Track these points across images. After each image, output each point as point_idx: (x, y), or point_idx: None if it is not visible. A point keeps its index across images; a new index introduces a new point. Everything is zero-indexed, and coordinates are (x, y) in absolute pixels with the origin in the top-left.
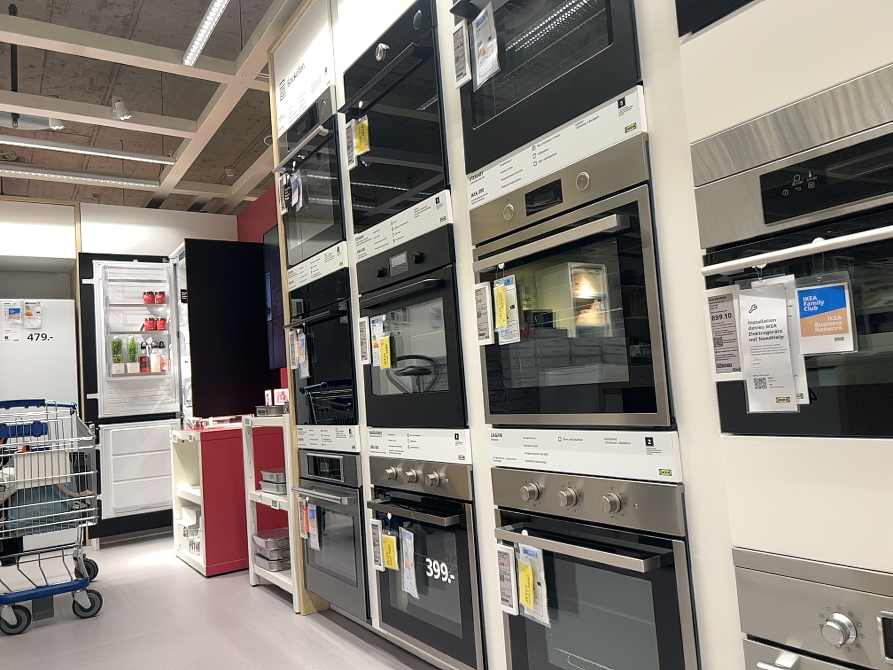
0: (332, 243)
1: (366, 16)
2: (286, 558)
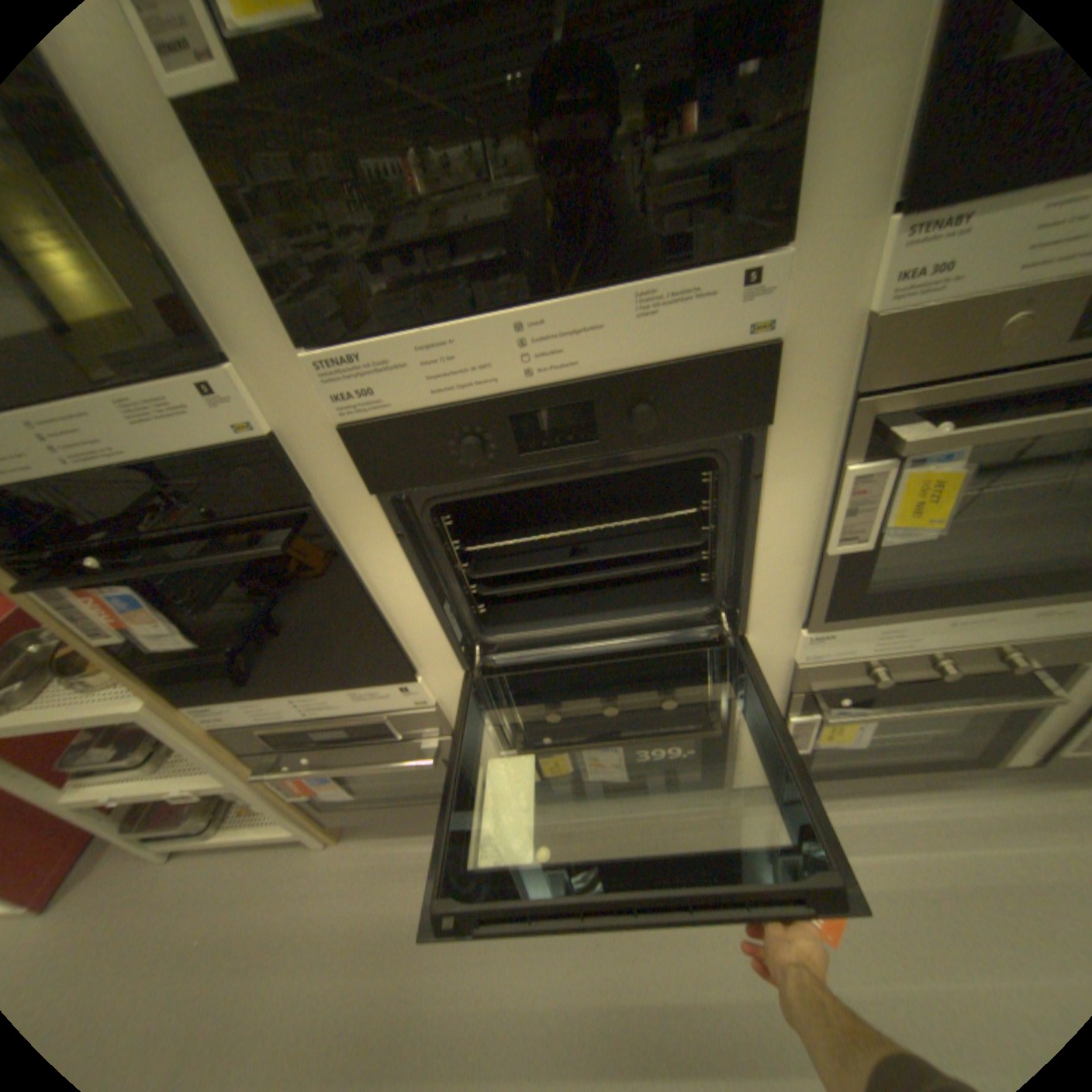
0: (152, 370)
1: None
2: (216, 811)
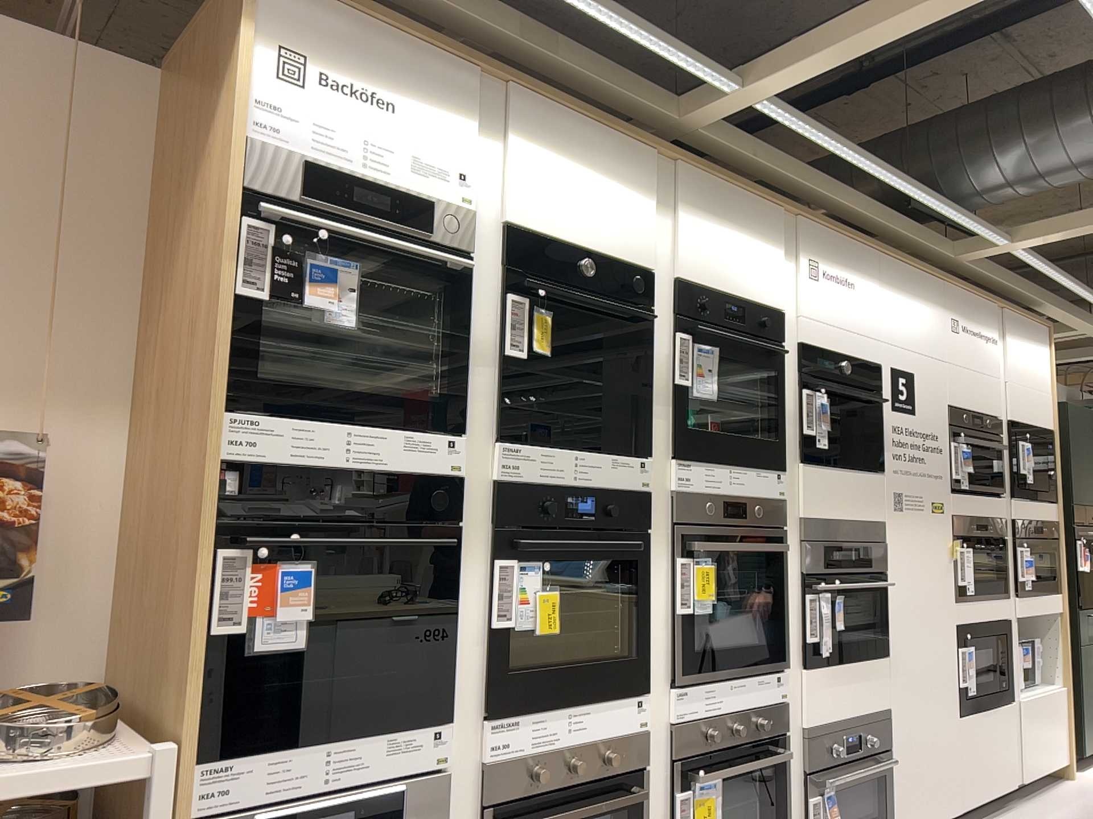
0: (438, 429)
1: (568, 210)
2: None
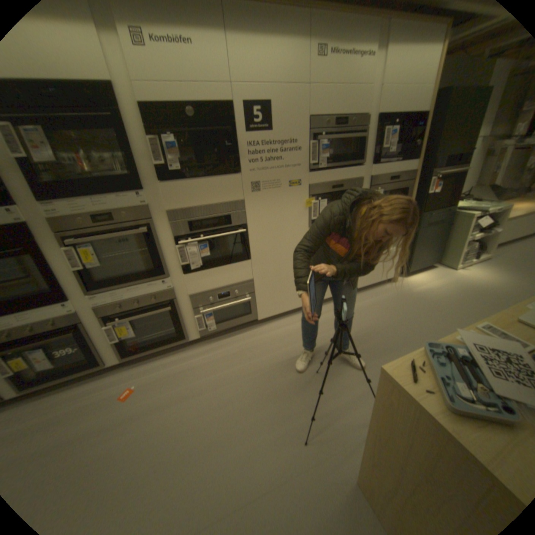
0: None
1: None
2: None
